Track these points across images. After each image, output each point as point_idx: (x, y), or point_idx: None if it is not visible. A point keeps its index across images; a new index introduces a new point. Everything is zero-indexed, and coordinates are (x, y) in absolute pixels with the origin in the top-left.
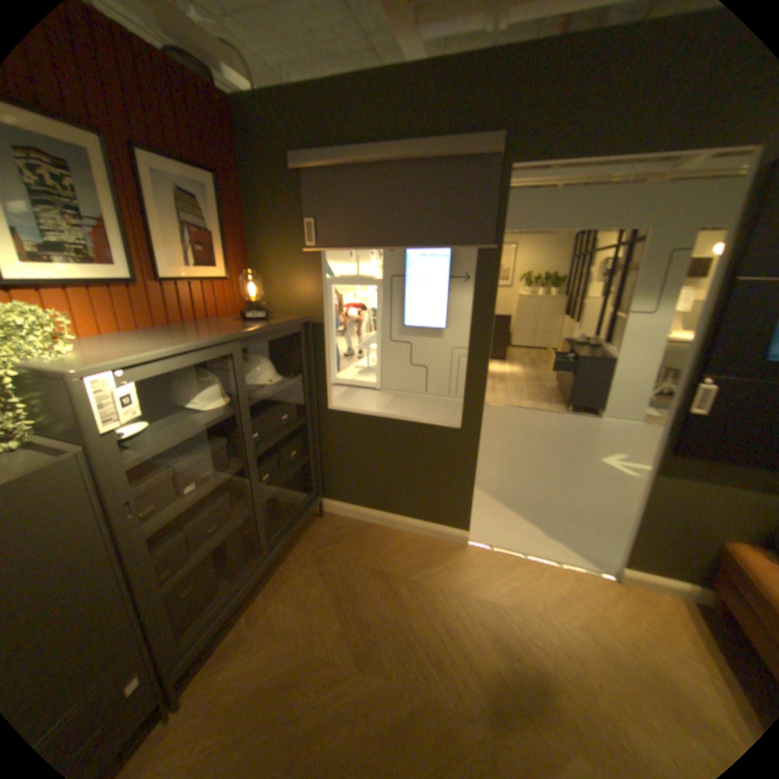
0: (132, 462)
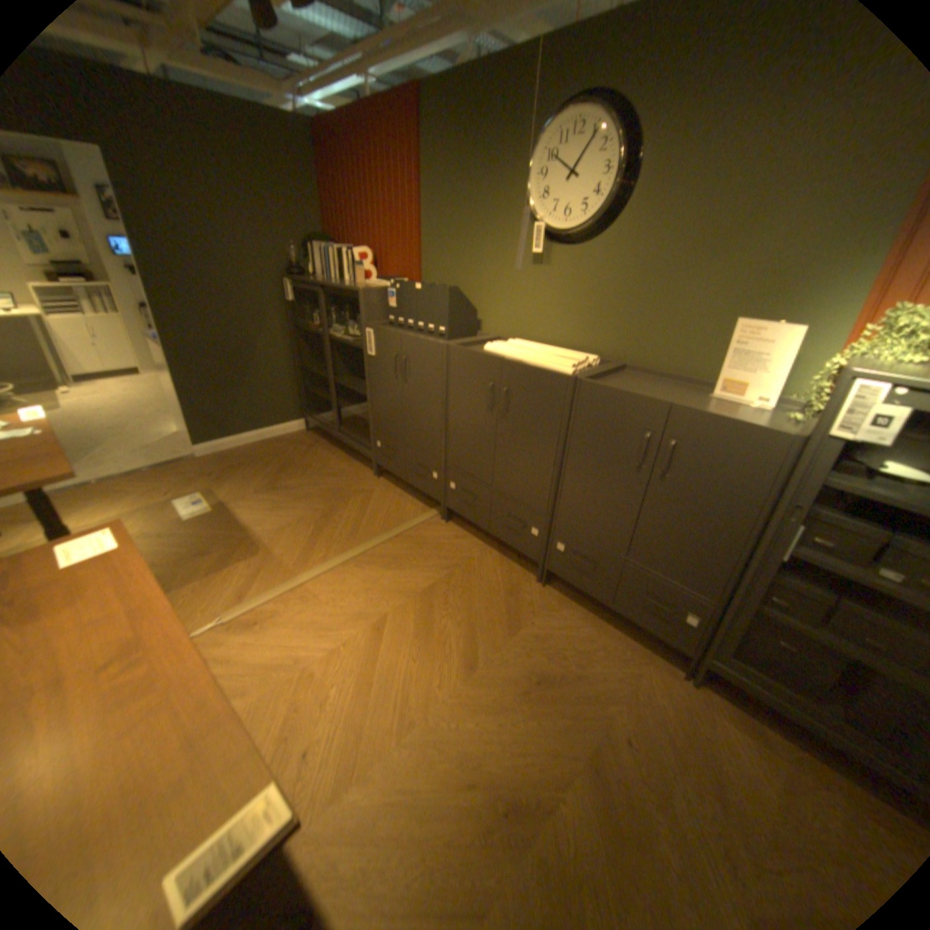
0: (843, 486)
